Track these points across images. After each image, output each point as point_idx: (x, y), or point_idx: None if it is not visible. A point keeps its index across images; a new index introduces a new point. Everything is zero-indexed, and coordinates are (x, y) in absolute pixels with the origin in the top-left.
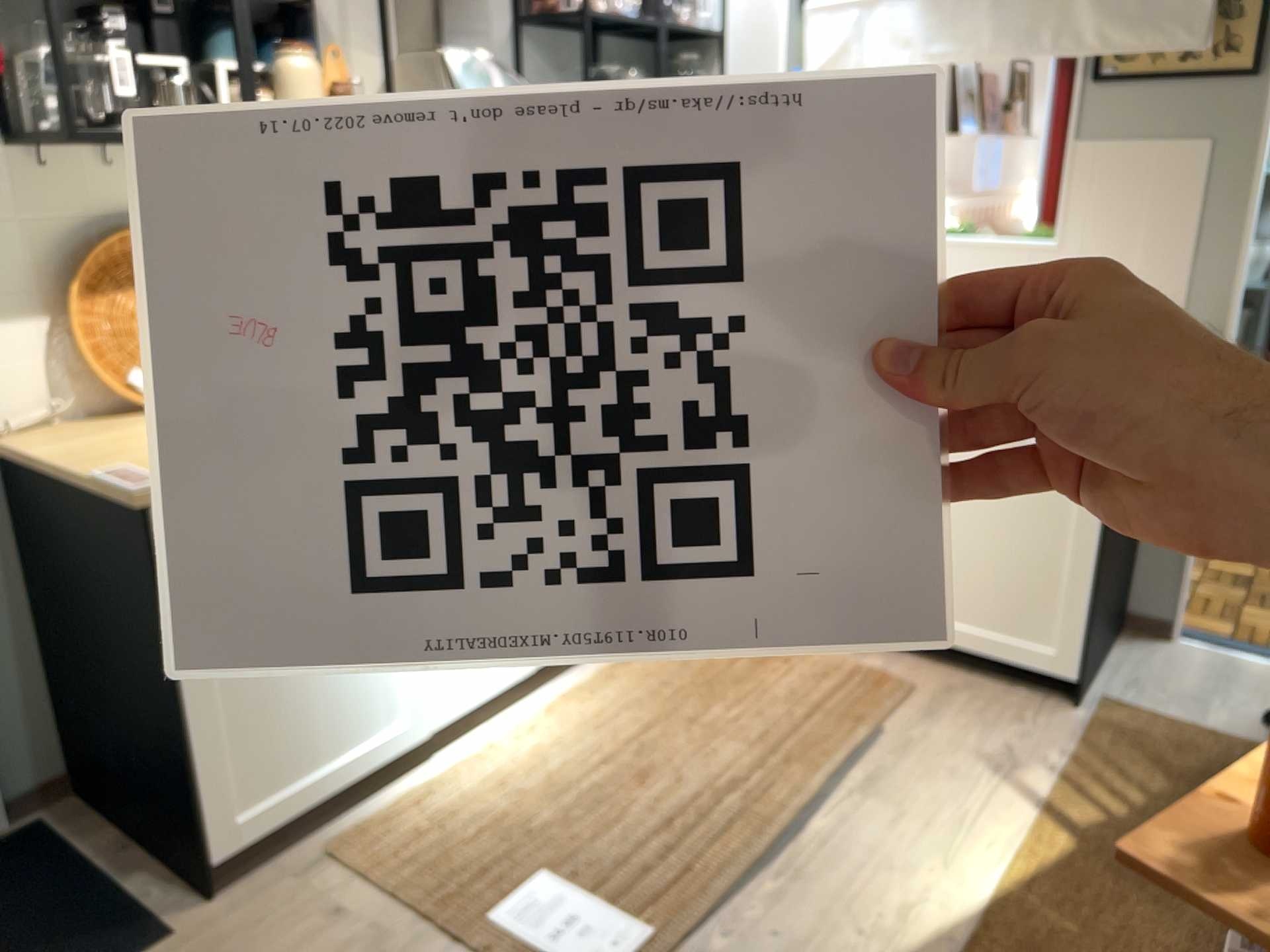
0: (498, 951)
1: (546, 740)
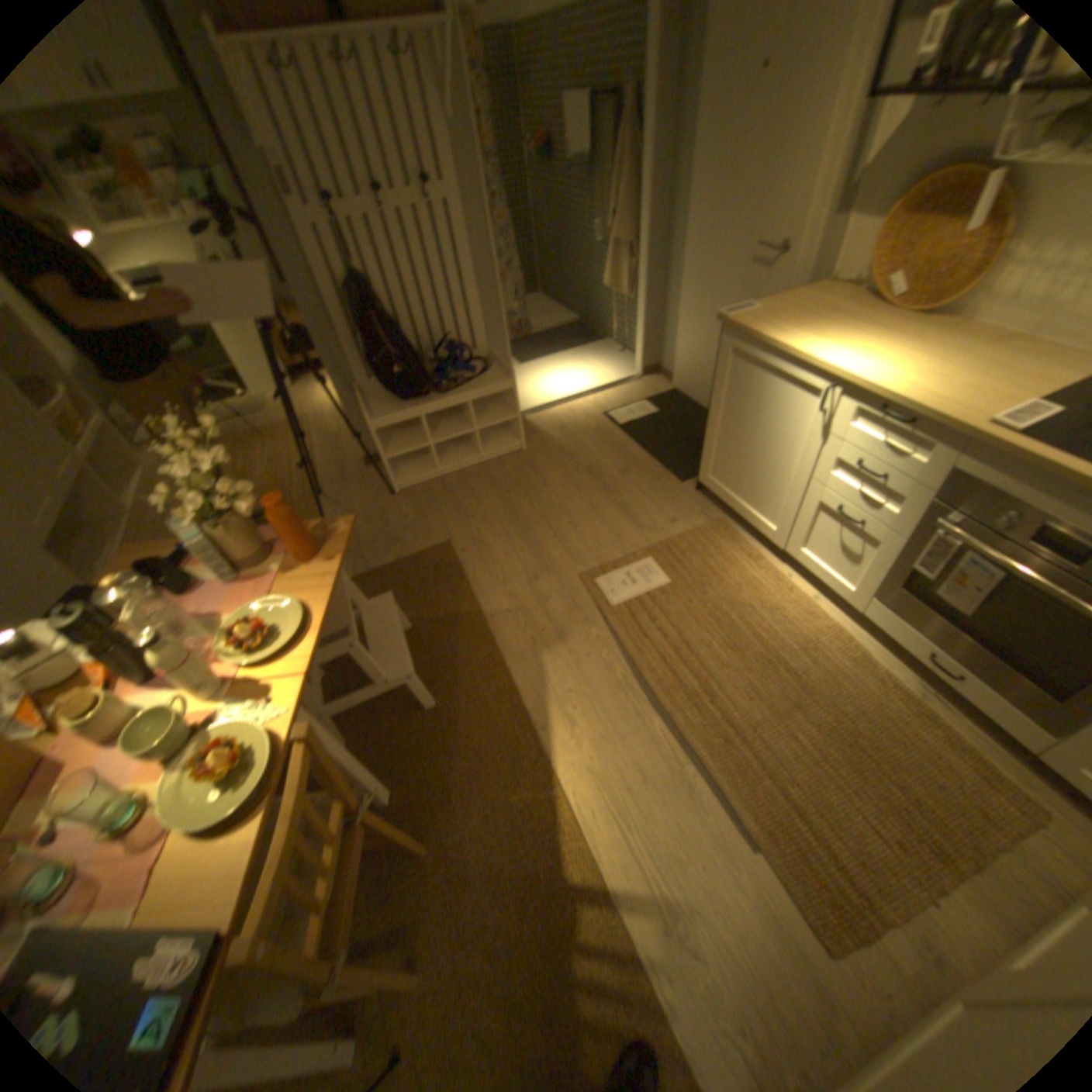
0: (628, 559)
1: (790, 615)
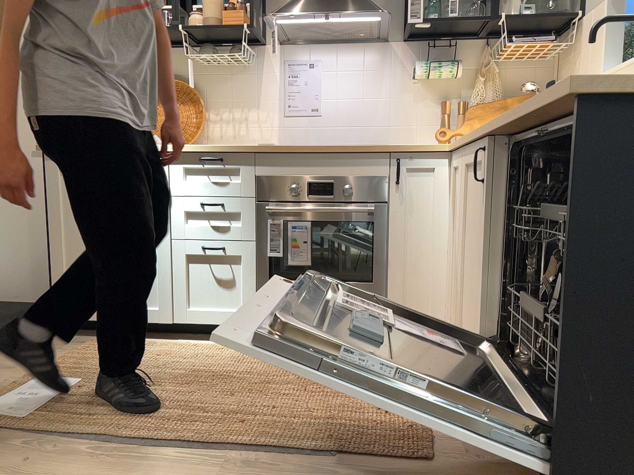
0: (13, 388)
1: (211, 355)
